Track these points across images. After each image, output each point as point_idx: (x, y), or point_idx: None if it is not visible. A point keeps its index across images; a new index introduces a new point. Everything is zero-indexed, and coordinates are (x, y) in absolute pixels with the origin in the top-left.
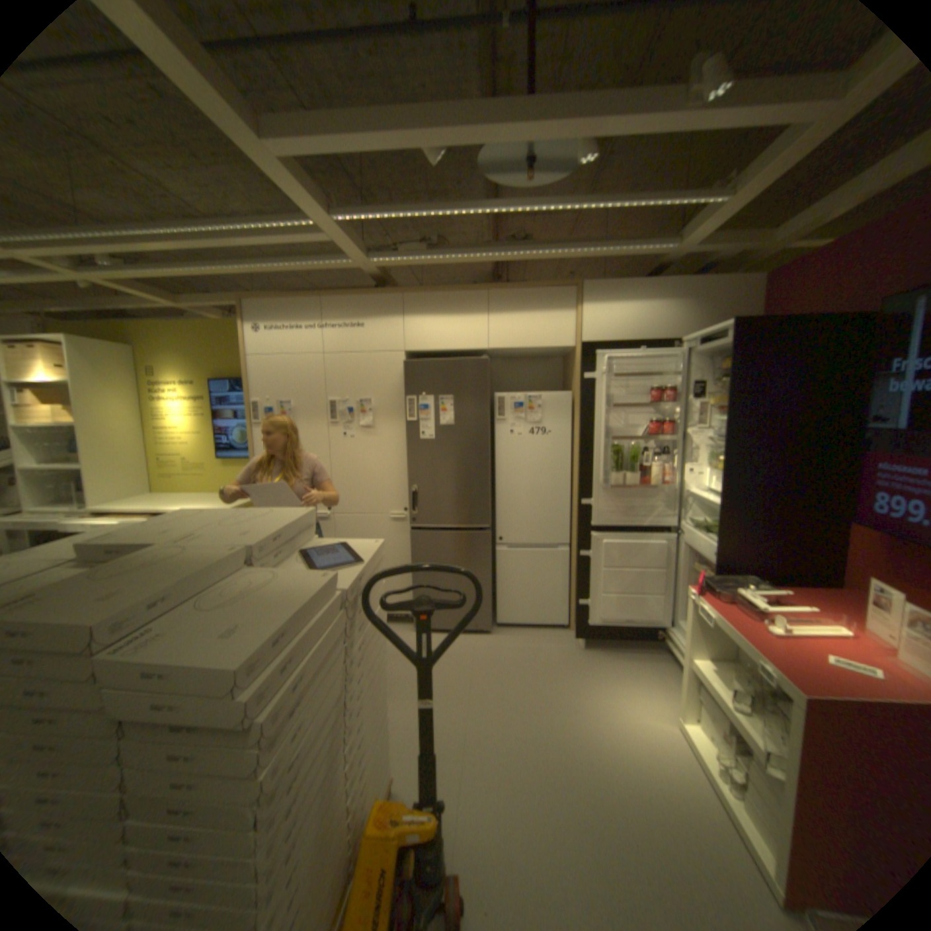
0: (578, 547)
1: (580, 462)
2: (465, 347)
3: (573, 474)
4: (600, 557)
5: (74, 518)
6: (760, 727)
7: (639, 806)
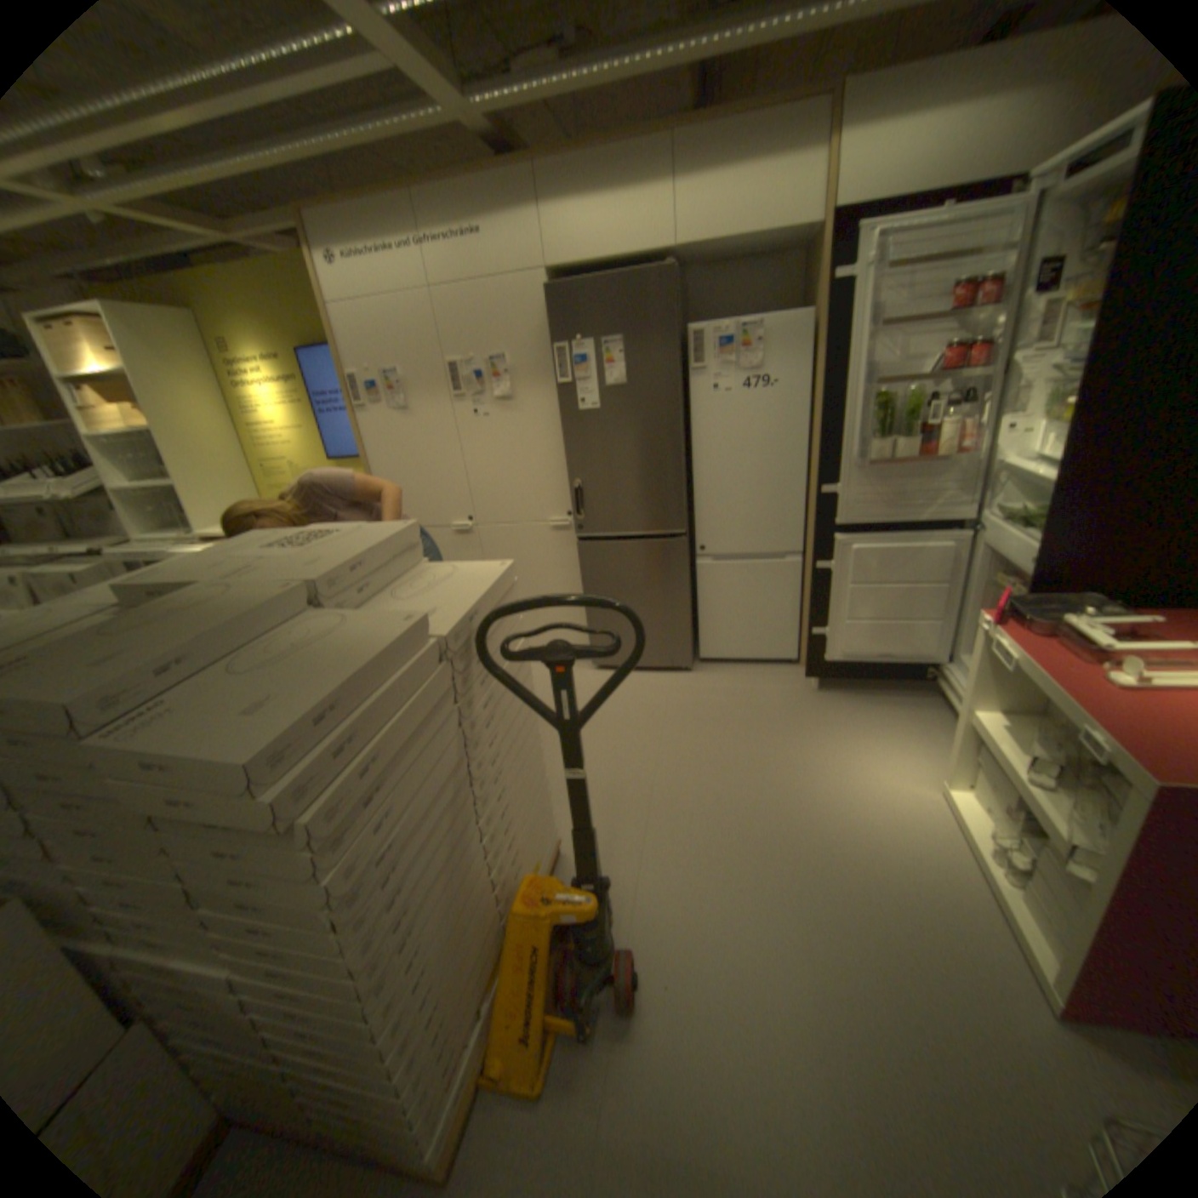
0: (814, 556)
1: (824, 426)
2: (638, 248)
3: (812, 447)
4: (847, 569)
5: (182, 546)
6: (1067, 807)
7: (873, 884)
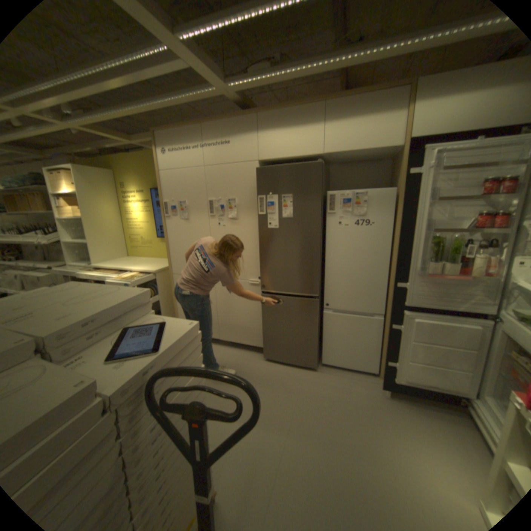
0: (391, 321)
1: (400, 249)
2: (304, 153)
3: (392, 258)
4: (411, 332)
5: (83, 270)
6: None
7: None
